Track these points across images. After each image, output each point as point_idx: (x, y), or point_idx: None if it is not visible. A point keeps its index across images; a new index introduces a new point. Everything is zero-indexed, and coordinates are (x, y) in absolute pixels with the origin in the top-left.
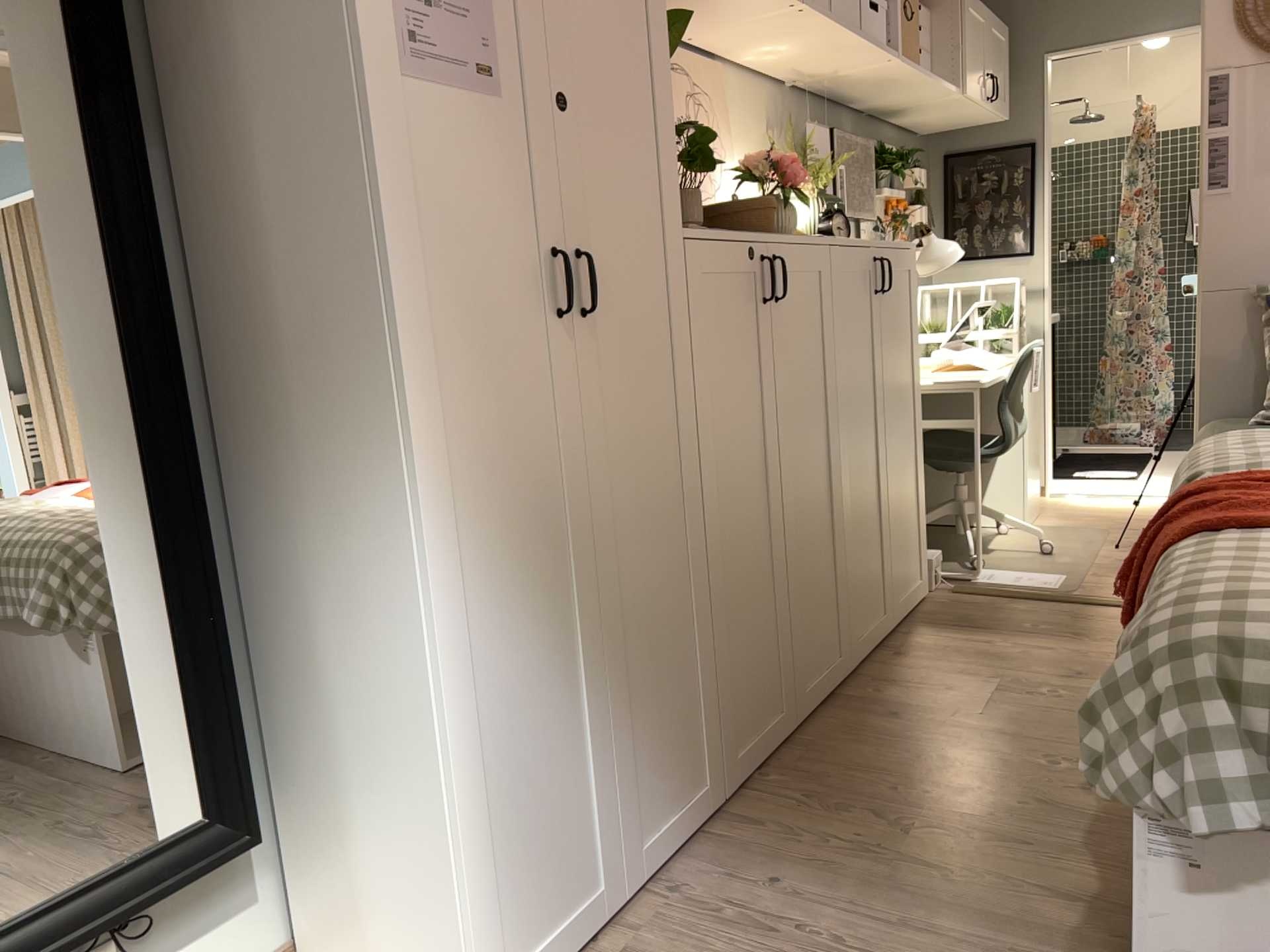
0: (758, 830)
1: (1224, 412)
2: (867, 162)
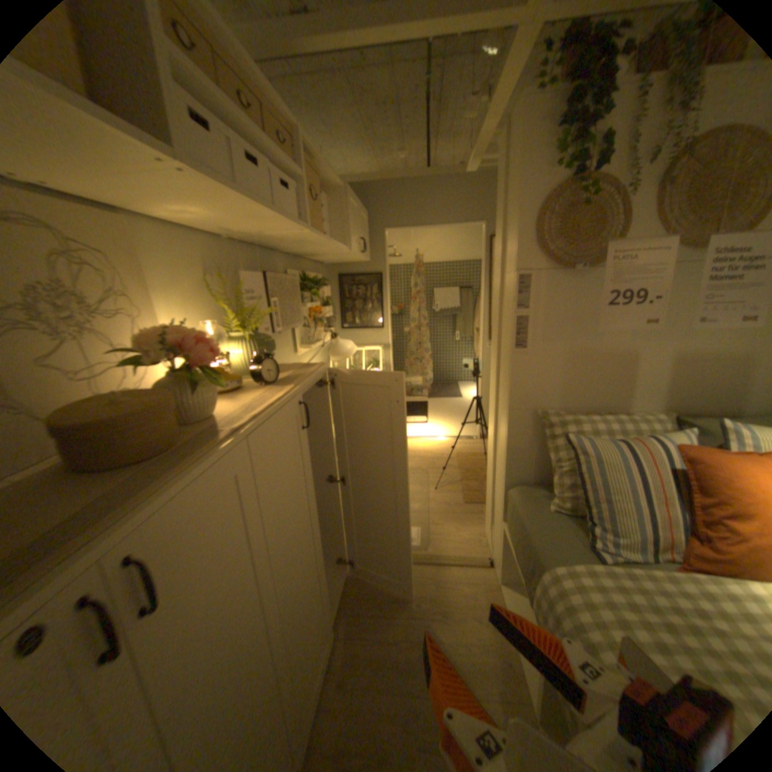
0: None
1: (521, 479)
2: (298, 286)
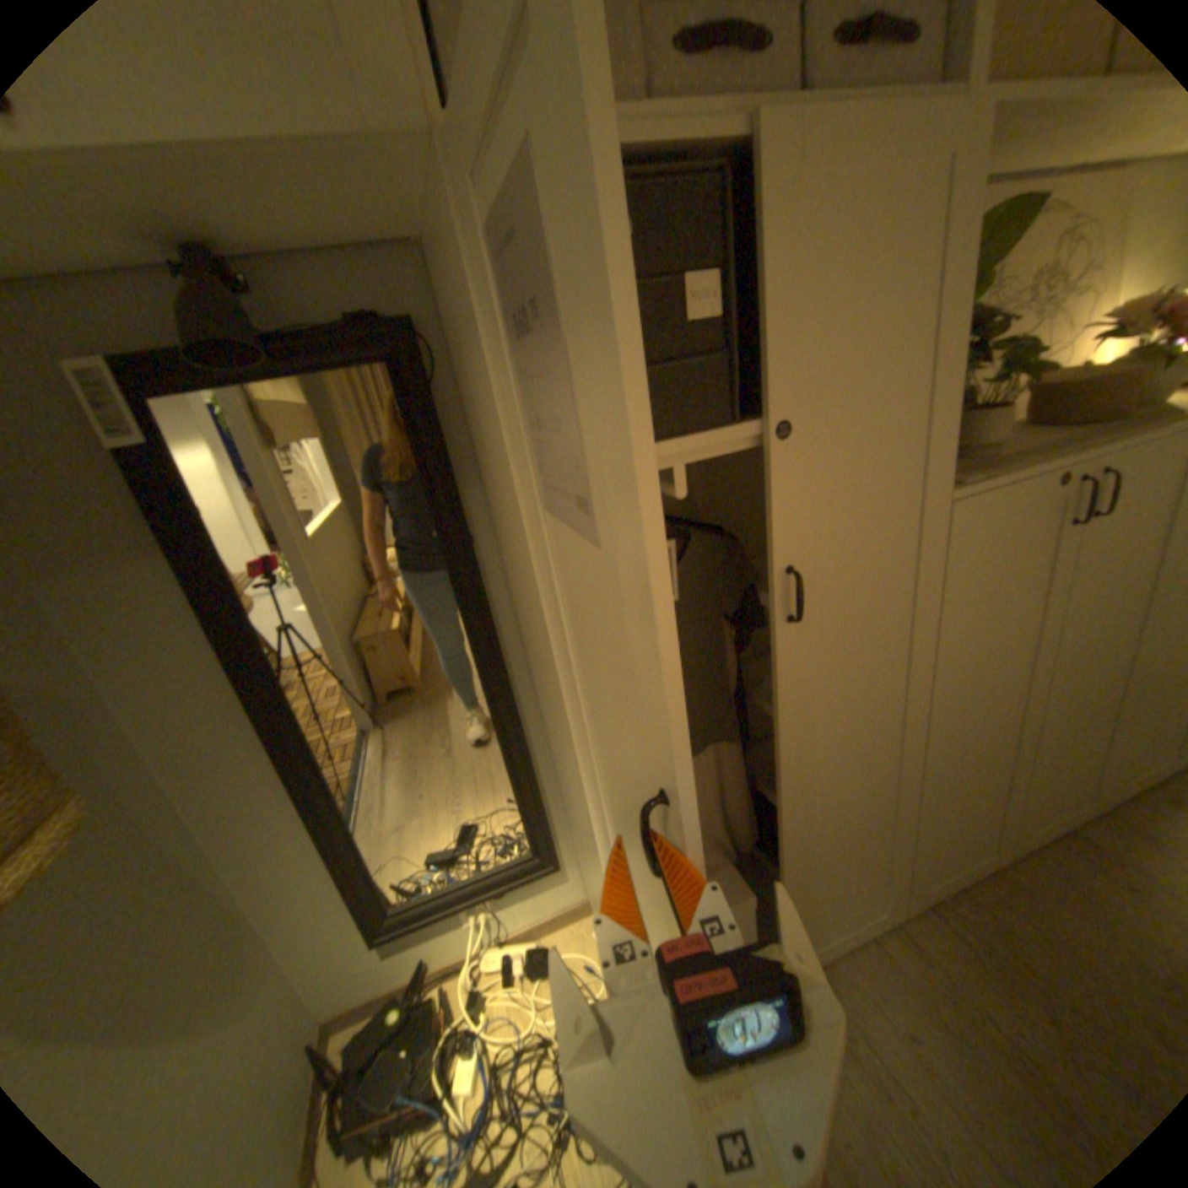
0: (930, 967)
1: None
2: None
